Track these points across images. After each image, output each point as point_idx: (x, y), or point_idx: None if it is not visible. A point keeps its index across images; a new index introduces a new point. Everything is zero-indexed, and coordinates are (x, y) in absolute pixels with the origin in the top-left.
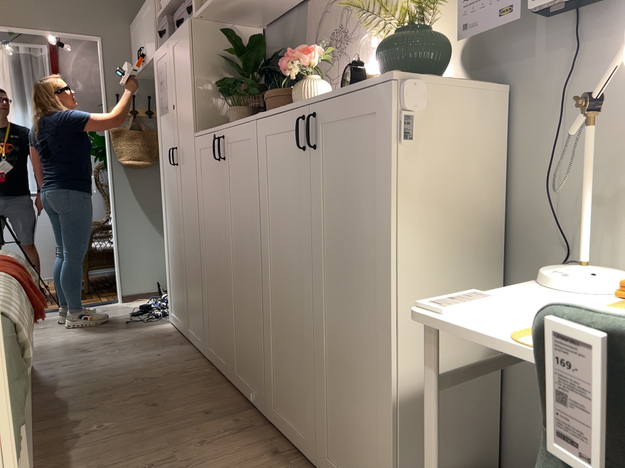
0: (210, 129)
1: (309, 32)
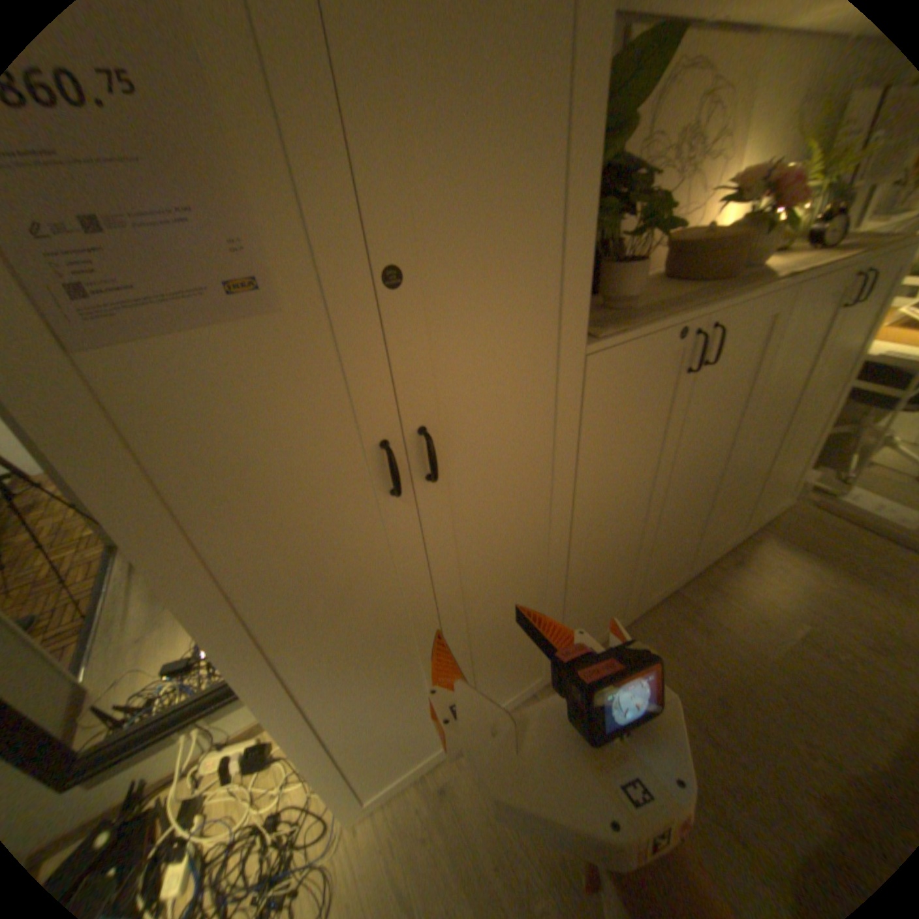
0: (663, 319)
1: None
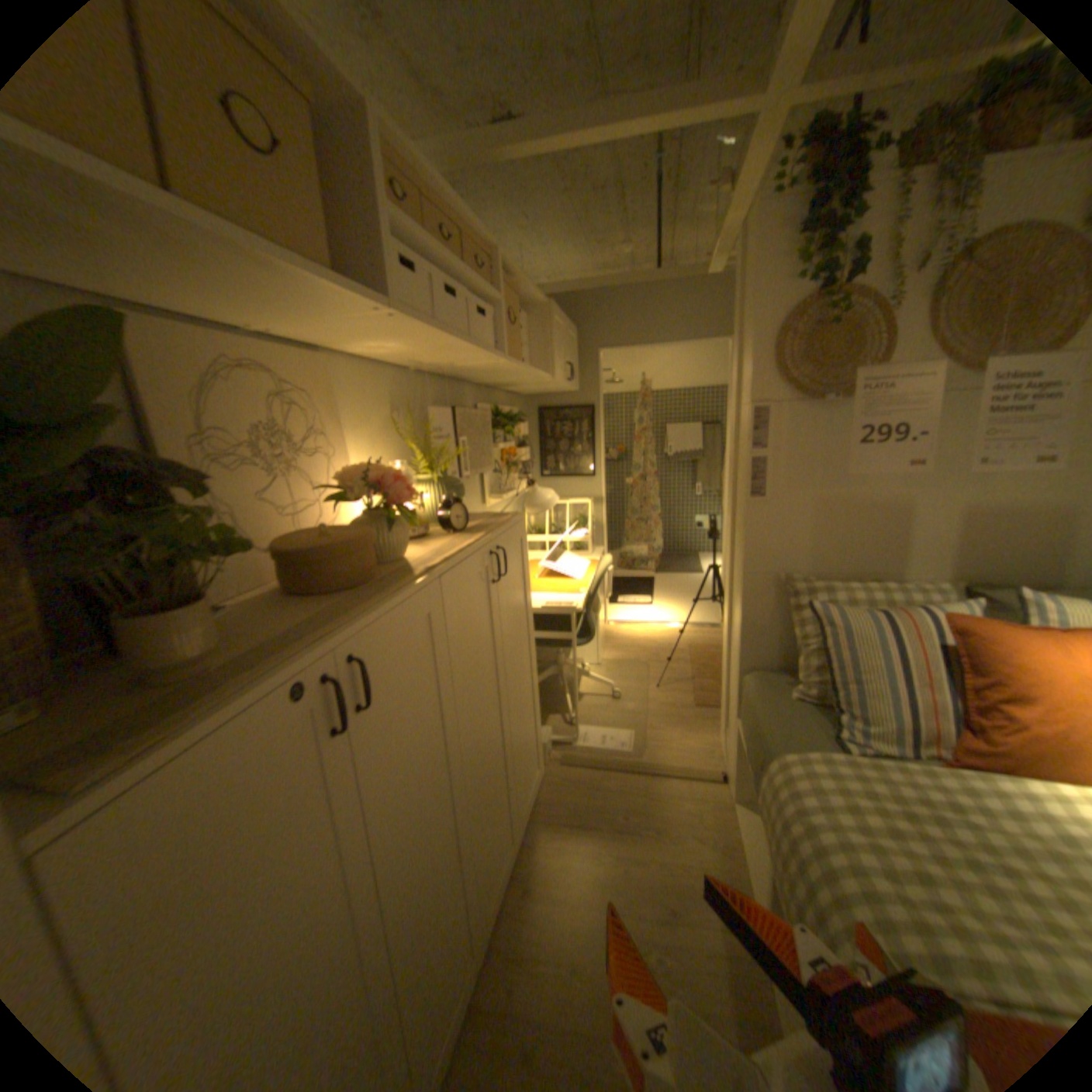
0: (244, 684)
1: (149, 388)
